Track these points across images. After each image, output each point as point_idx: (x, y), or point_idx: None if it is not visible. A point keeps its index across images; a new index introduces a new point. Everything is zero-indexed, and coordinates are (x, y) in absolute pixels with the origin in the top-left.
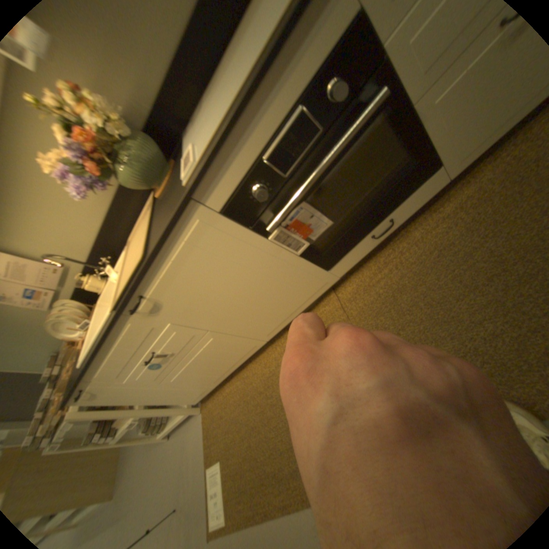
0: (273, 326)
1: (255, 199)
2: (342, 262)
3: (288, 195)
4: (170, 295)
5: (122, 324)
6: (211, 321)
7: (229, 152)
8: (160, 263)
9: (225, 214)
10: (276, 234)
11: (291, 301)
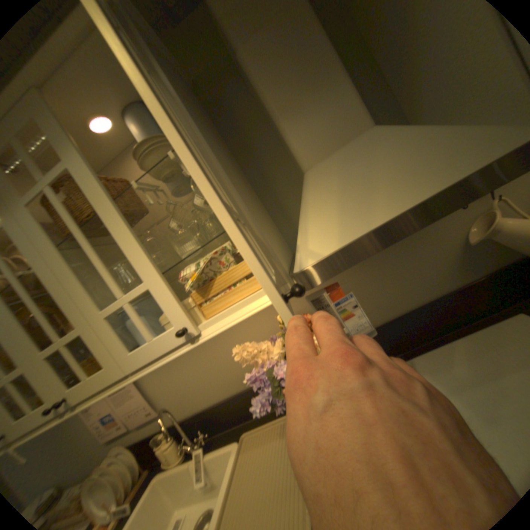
0: None
1: None
2: None
3: None
4: None
5: None
6: None
7: None
8: None
9: None
10: None
11: None
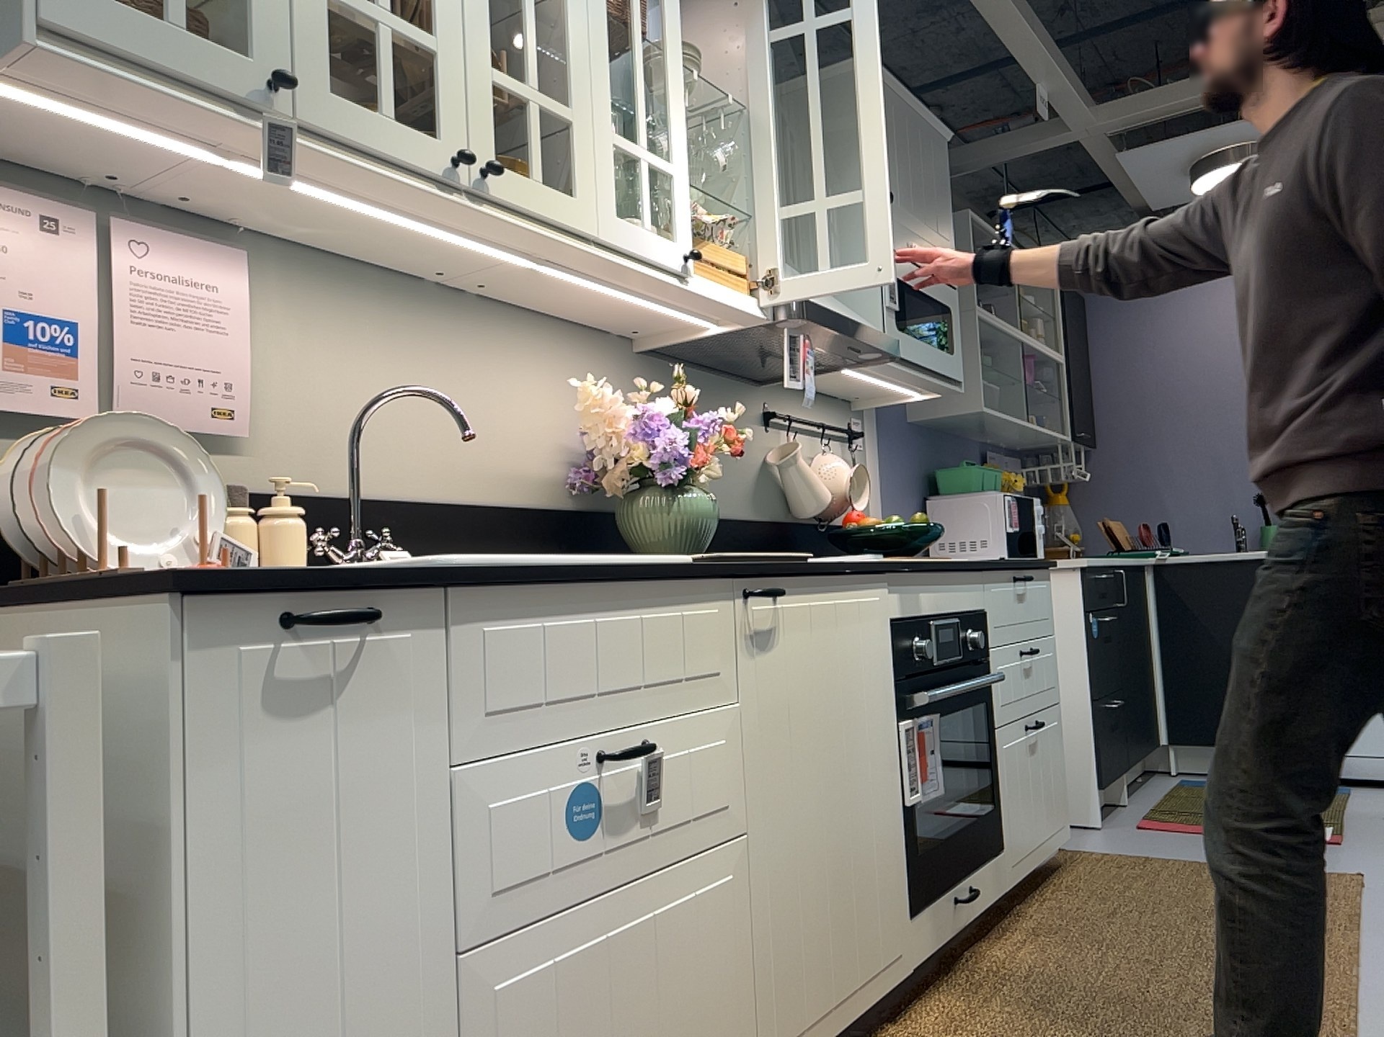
0: (803, 1014)
1: (915, 651)
2: (925, 918)
3: (931, 689)
4: (793, 646)
5: (709, 592)
6: (770, 806)
7: (922, 581)
8: (827, 586)
9: (888, 631)
10: (909, 727)
11: (858, 943)
